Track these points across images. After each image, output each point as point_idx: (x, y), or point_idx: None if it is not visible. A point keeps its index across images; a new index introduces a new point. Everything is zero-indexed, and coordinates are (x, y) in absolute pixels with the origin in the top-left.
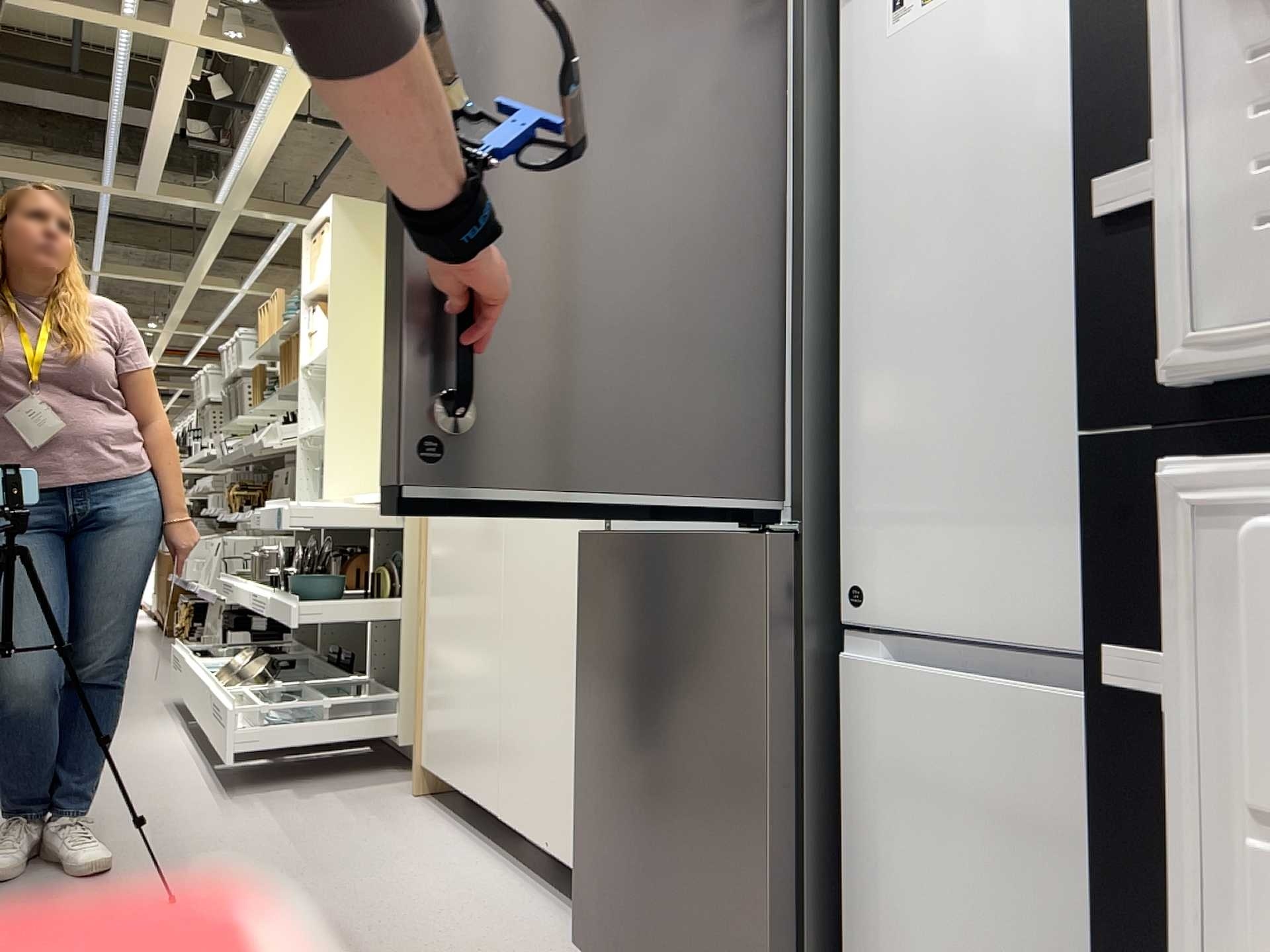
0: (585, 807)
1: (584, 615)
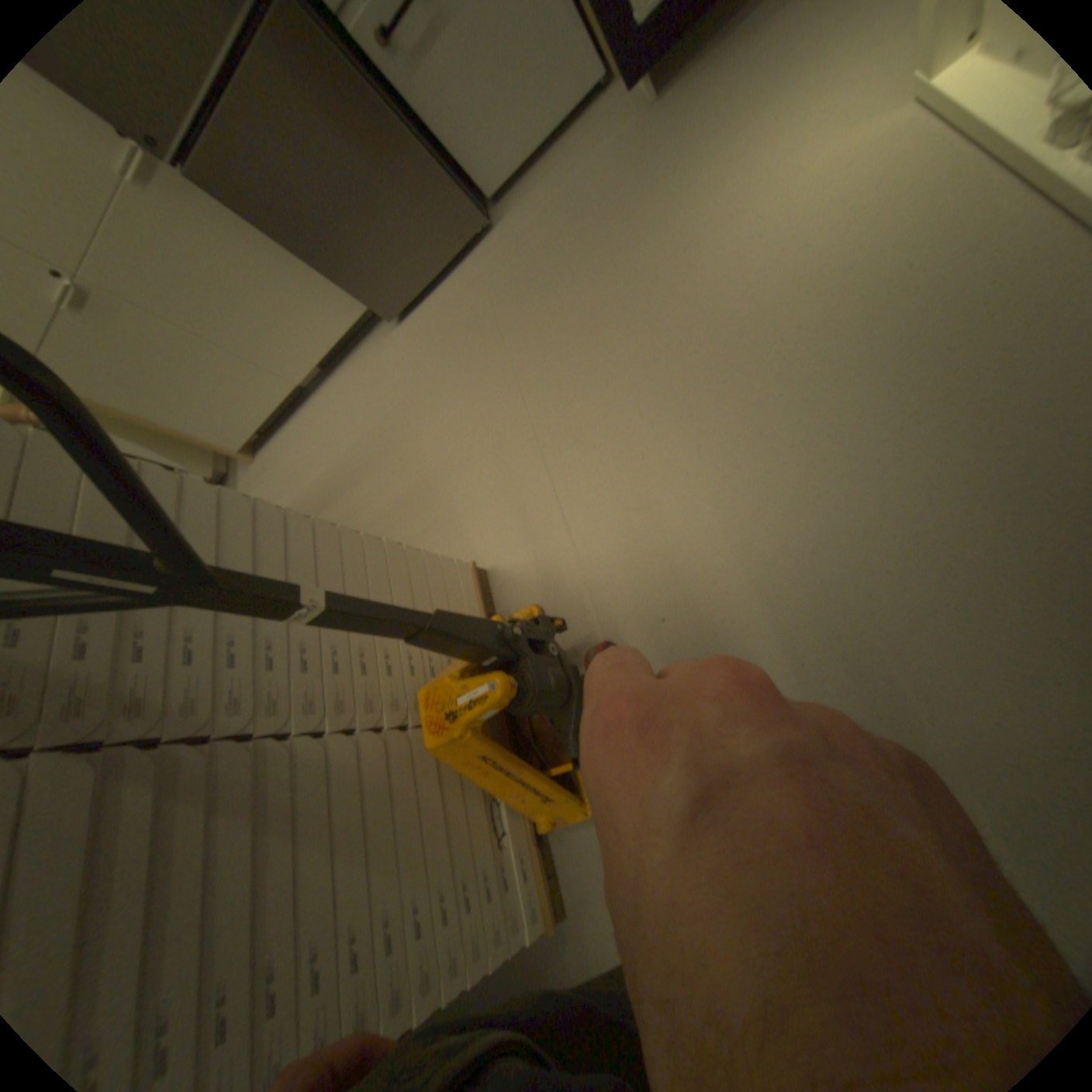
0: (336, 276)
1: (238, 205)
